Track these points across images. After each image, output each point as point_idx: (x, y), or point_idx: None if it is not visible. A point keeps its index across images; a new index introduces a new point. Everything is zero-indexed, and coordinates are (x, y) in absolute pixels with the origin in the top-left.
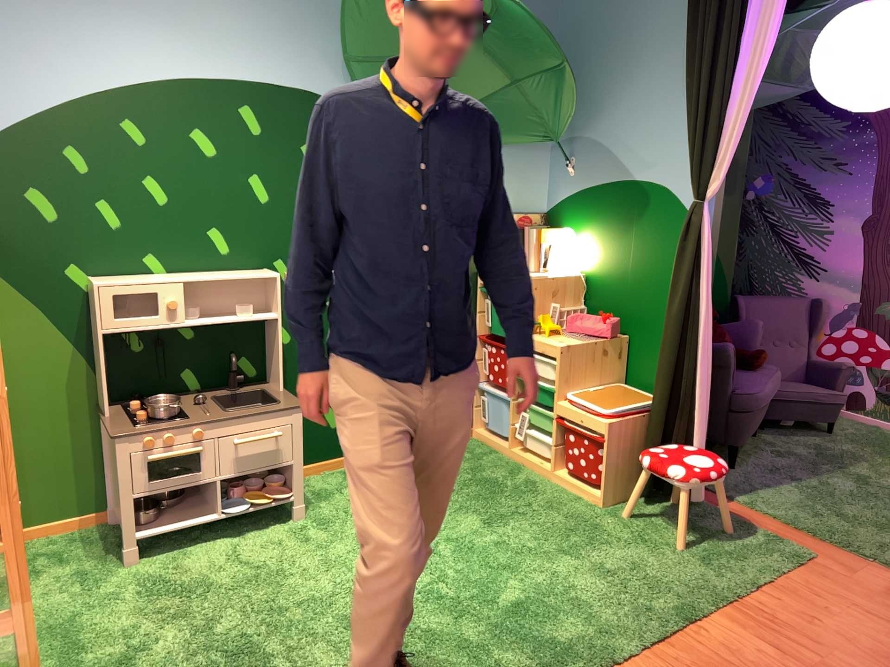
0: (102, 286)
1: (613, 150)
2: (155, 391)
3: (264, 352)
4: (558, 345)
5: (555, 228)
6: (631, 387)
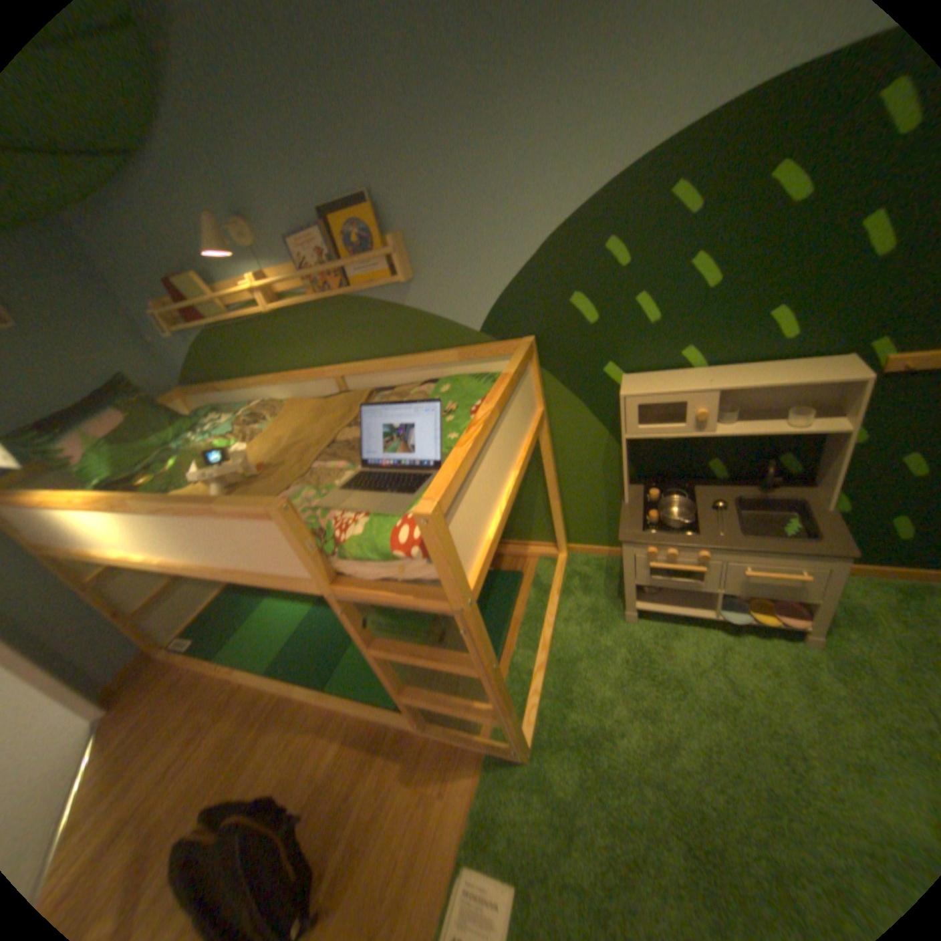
0: (627, 397)
1: None
2: (679, 475)
3: (821, 451)
4: None
5: None
6: None
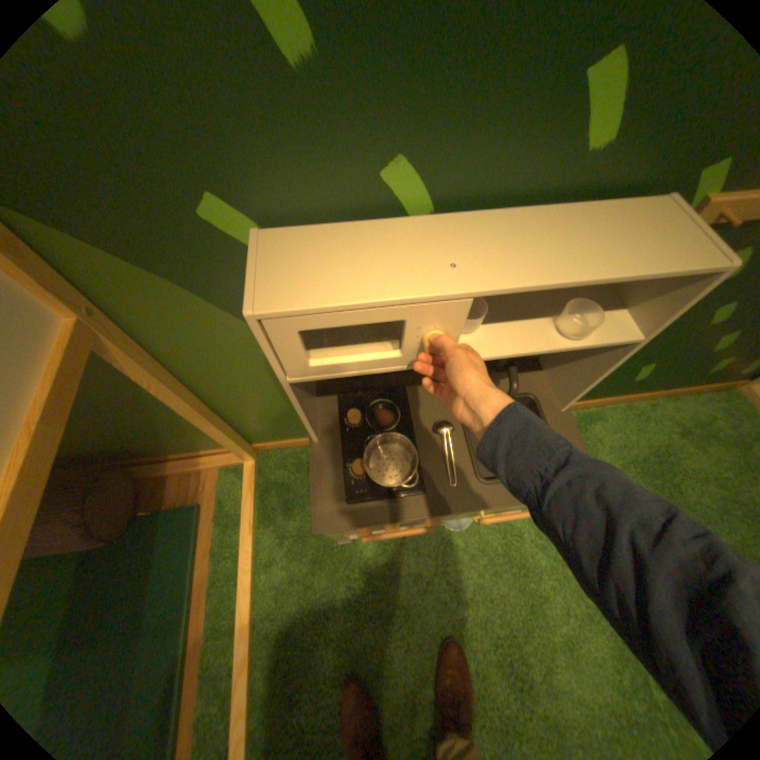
0: (269, 318)
1: None
2: None
3: None
4: None
5: None
6: None
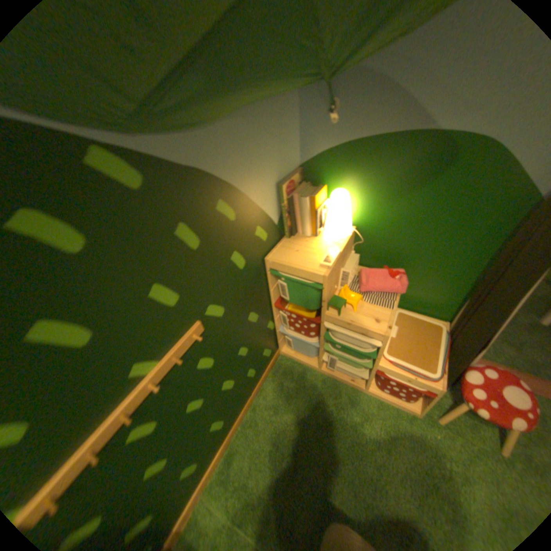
0: None
1: (407, 86)
2: None
3: None
4: (381, 330)
5: (313, 182)
6: (407, 313)
